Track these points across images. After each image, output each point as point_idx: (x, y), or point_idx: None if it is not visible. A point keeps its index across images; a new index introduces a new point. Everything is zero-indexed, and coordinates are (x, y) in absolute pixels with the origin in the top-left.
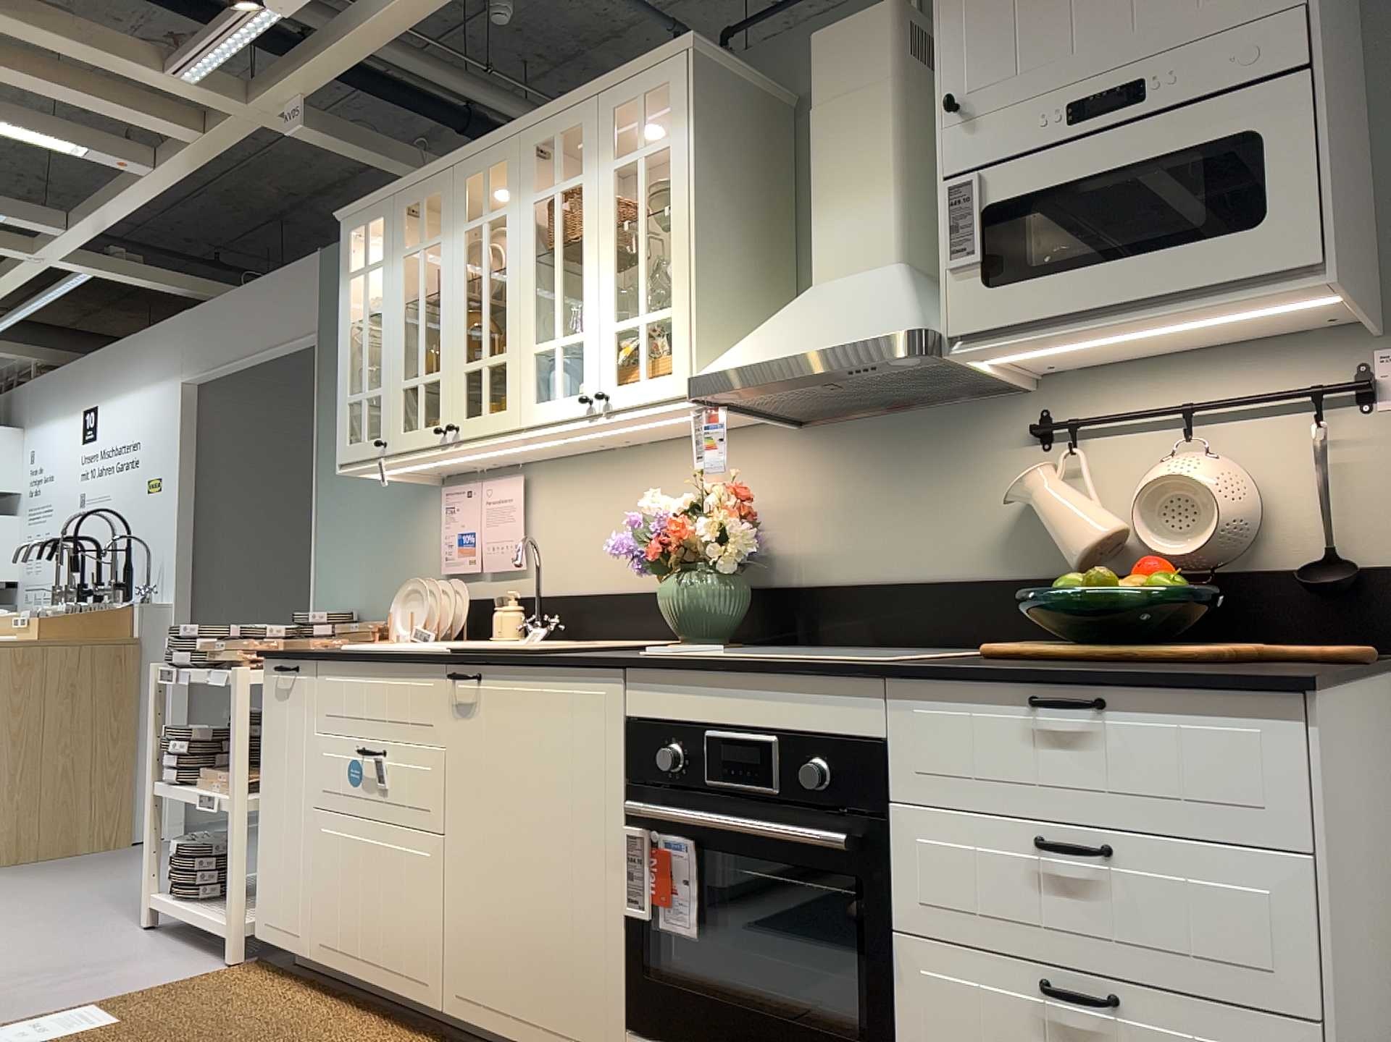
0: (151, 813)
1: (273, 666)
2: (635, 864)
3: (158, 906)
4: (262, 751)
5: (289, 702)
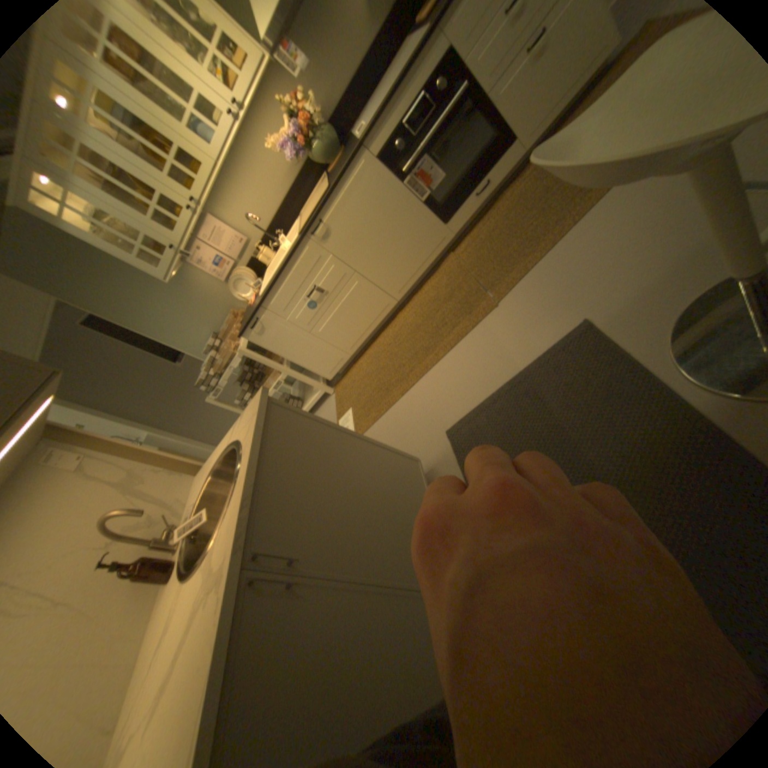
0: None
1: (249, 331)
2: (415, 184)
3: None
4: (276, 351)
5: (268, 328)
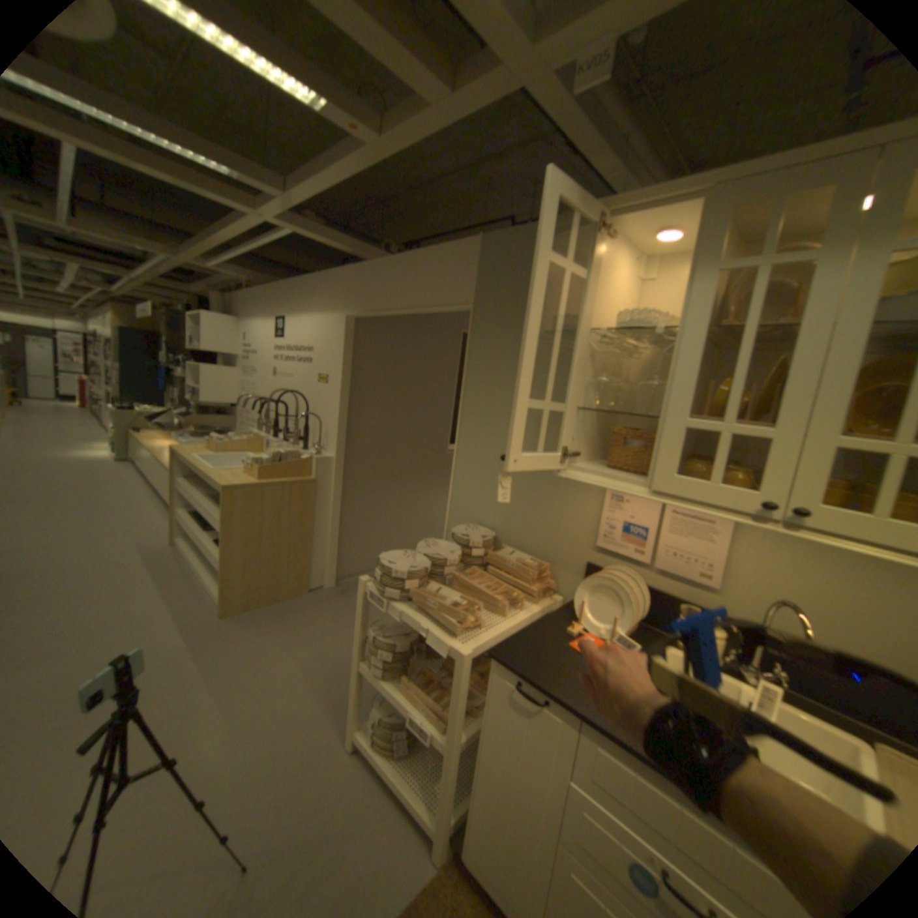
0: (354, 683)
1: (506, 674)
2: None
3: (359, 749)
4: (483, 732)
5: (530, 724)
